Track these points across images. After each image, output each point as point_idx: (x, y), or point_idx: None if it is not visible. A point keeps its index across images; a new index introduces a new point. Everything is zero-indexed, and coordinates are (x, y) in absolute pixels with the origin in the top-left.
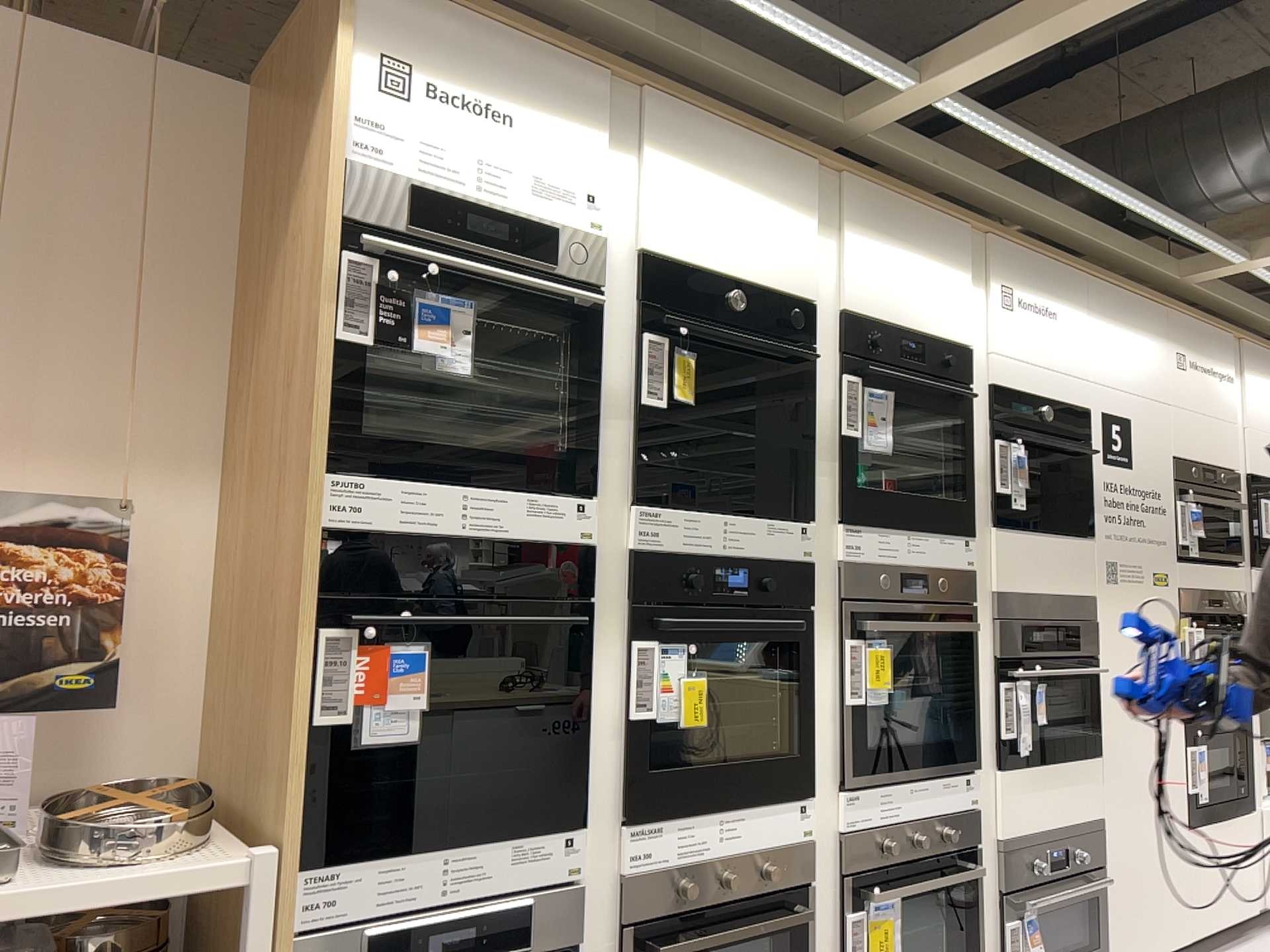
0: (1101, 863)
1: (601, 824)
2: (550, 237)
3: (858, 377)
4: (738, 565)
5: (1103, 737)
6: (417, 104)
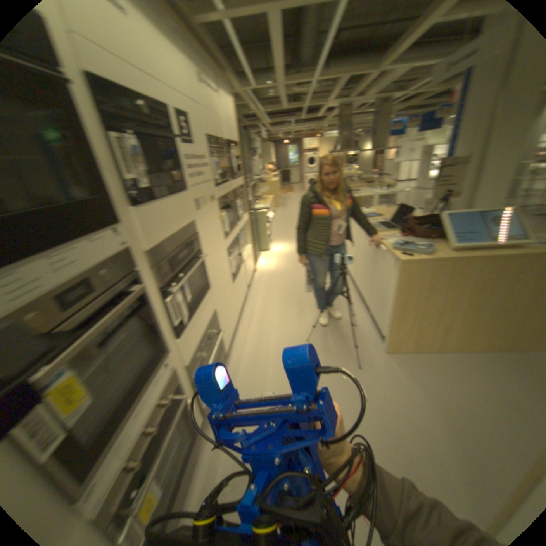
0: (219, 325)
1: None
2: None
3: None
4: None
5: (211, 280)
6: None
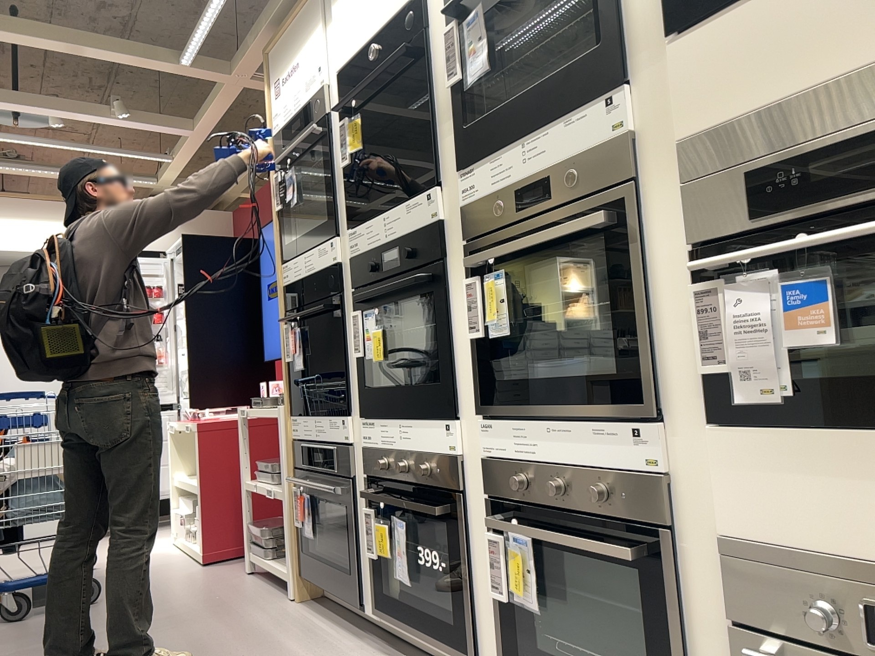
0: None
1: (357, 416)
2: (308, 109)
3: (451, 23)
4: (391, 245)
5: None
6: (280, 94)
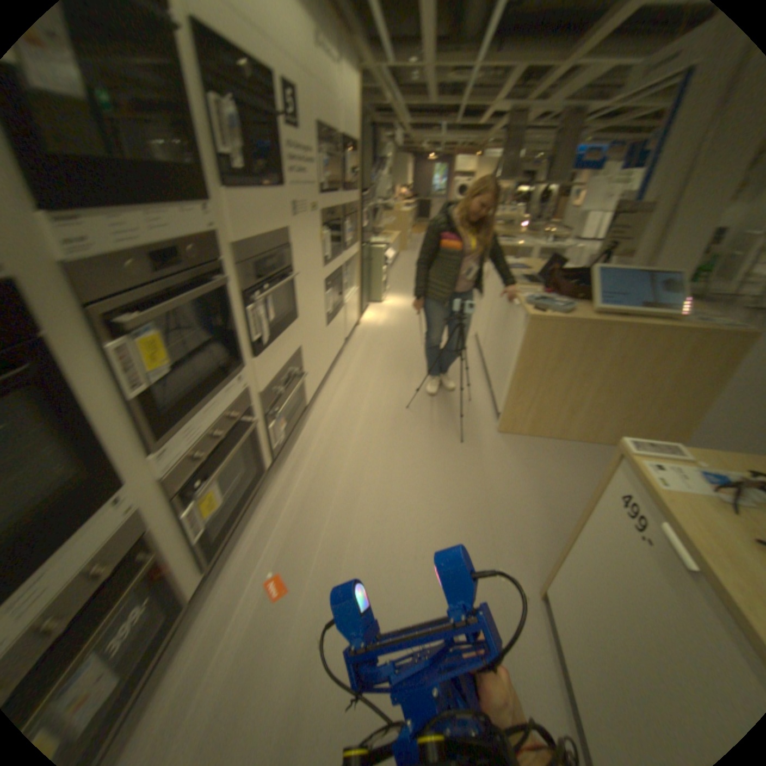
0: (302, 366)
1: None
2: None
3: None
4: None
5: (299, 307)
6: None
